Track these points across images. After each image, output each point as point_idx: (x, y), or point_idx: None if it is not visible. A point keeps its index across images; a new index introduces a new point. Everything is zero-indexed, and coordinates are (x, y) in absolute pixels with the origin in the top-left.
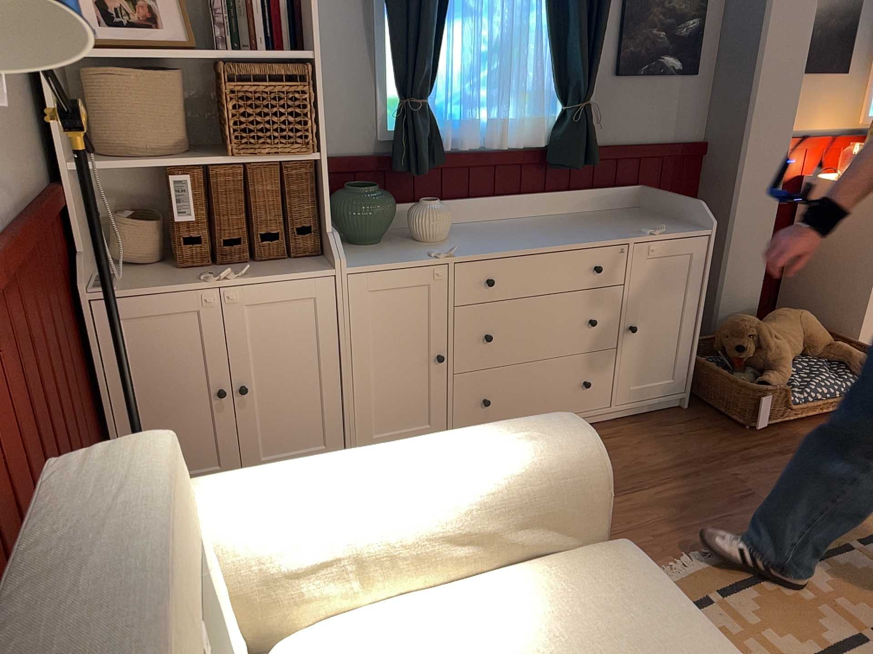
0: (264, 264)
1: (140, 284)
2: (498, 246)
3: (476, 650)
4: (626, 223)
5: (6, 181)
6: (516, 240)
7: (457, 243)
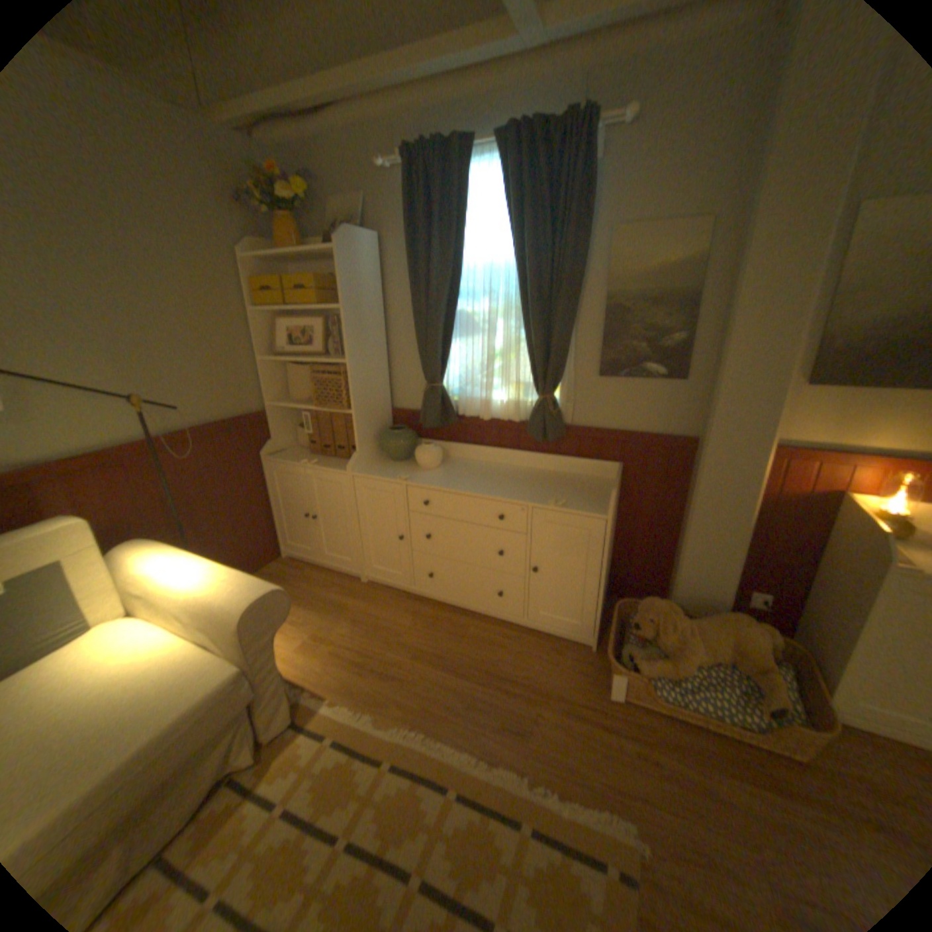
0: (336, 461)
1: (286, 457)
2: (441, 482)
3: (126, 663)
4: (560, 491)
5: (198, 412)
6: (462, 481)
7: (432, 474)
